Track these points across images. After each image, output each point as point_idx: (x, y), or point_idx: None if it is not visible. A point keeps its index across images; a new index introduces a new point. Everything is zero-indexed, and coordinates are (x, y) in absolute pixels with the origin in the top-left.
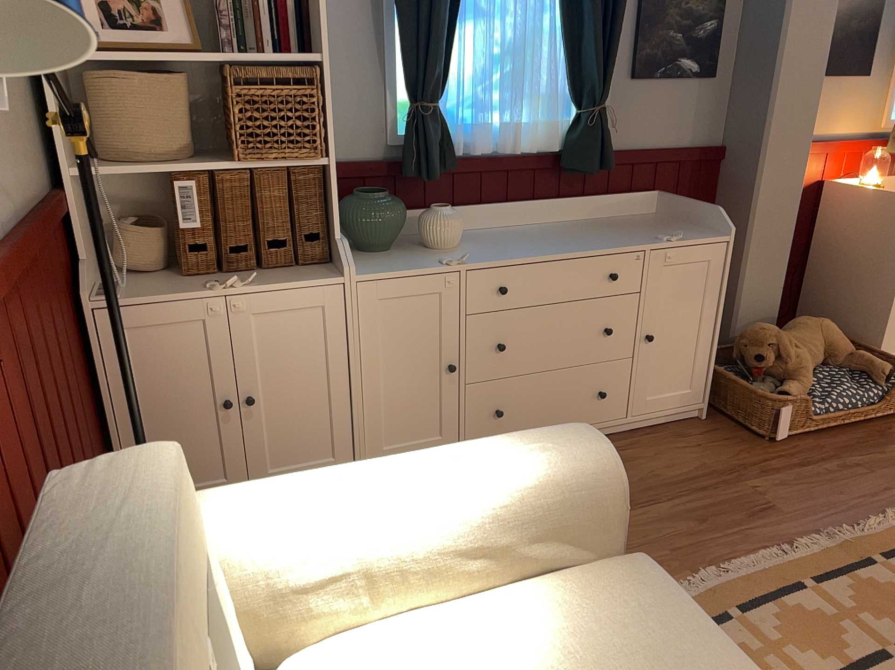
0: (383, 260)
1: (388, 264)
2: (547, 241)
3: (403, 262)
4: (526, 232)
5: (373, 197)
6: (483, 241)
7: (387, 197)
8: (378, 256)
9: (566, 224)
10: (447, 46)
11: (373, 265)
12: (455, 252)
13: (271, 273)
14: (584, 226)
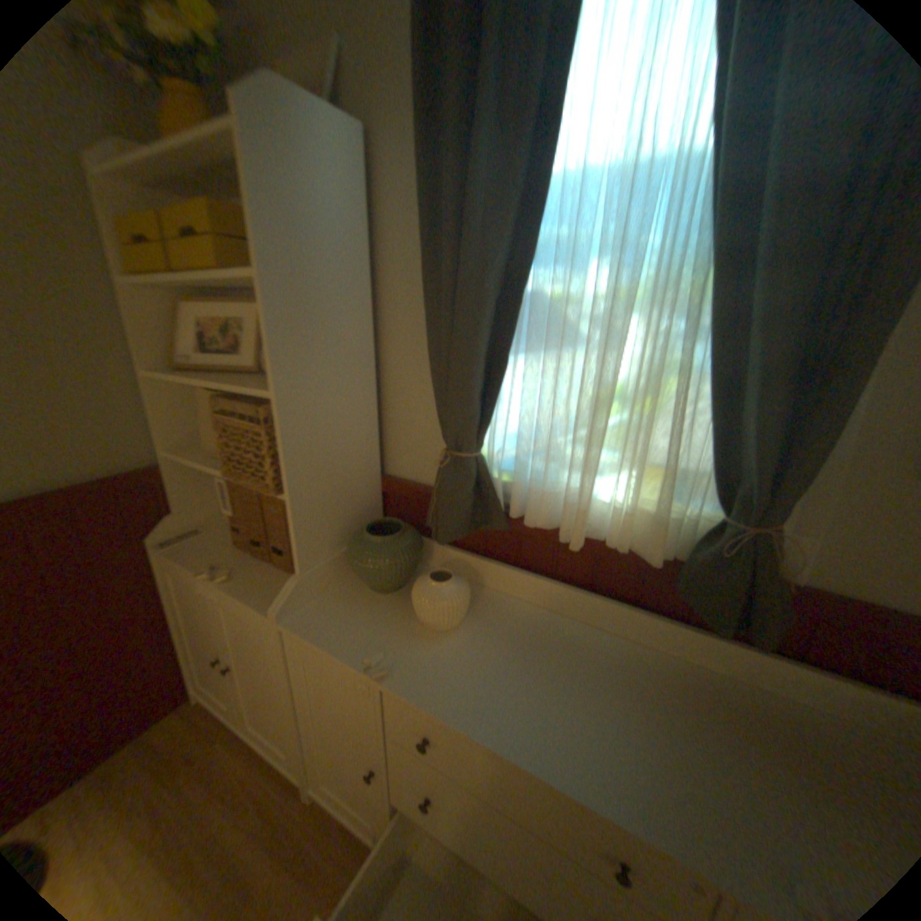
0: (353, 610)
1: (340, 622)
2: (568, 704)
3: (354, 628)
4: (582, 655)
5: (370, 539)
6: (499, 638)
7: (387, 543)
8: (364, 600)
9: (674, 673)
10: (490, 382)
11: (326, 615)
12: (429, 643)
13: (268, 574)
14: (699, 698)
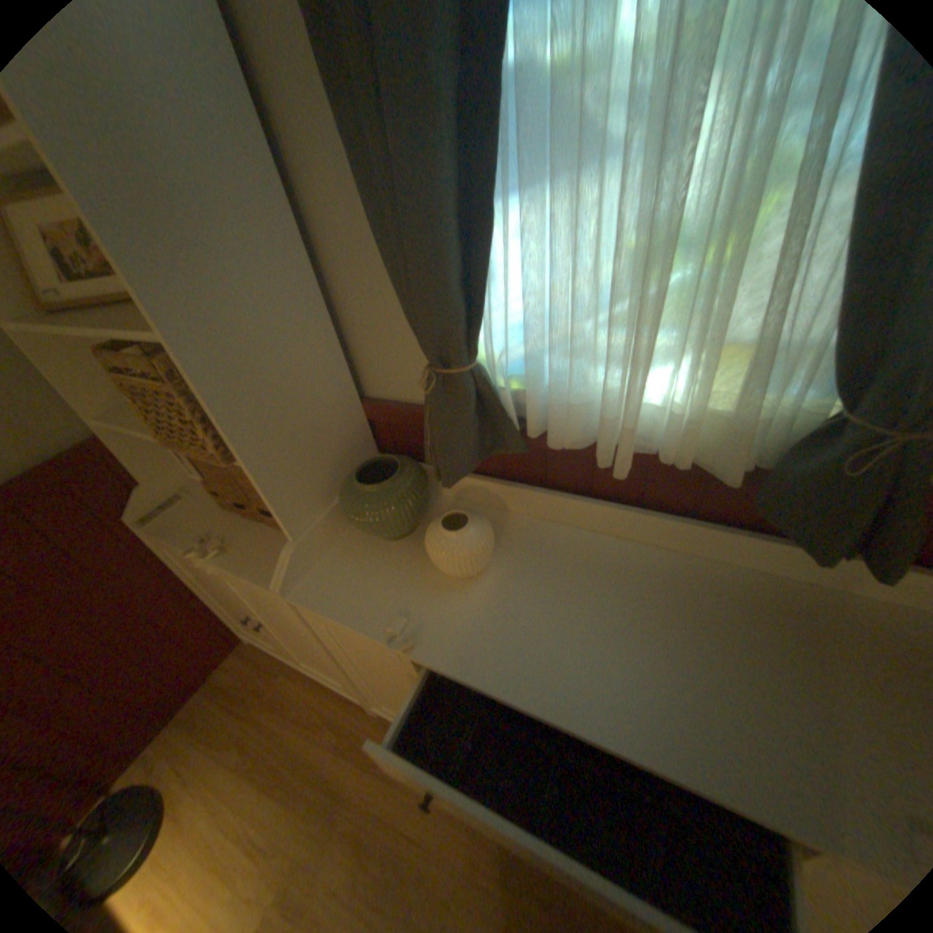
0: (364, 567)
1: (352, 584)
2: (623, 648)
3: (369, 589)
4: (633, 582)
5: (363, 489)
6: (534, 576)
7: (383, 490)
8: (375, 551)
9: (743, 588)
10: (472, 256)
11: (336, 578)
12: (455, 595)
13: (264, 536)
14: (777, 617)
